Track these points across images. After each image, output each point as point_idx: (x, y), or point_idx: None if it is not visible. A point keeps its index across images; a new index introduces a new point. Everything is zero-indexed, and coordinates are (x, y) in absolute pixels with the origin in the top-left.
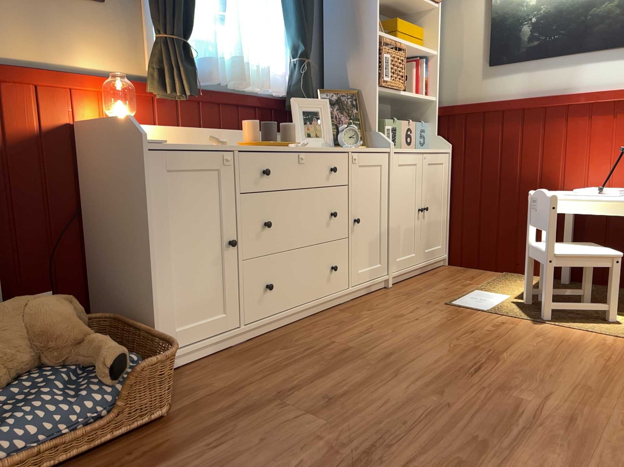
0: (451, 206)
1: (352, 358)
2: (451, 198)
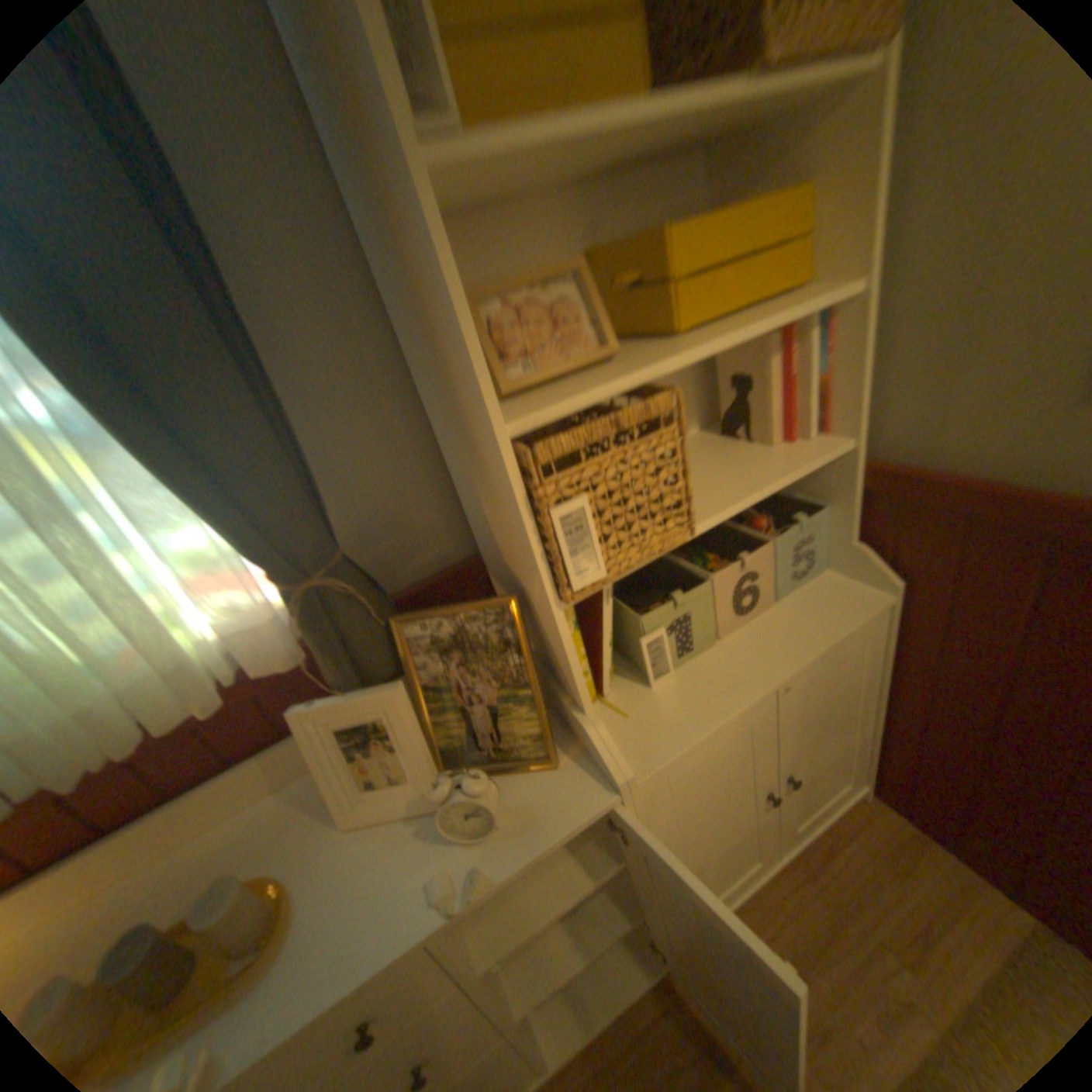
0: (893, 707)
1: None
2: (895, 693)
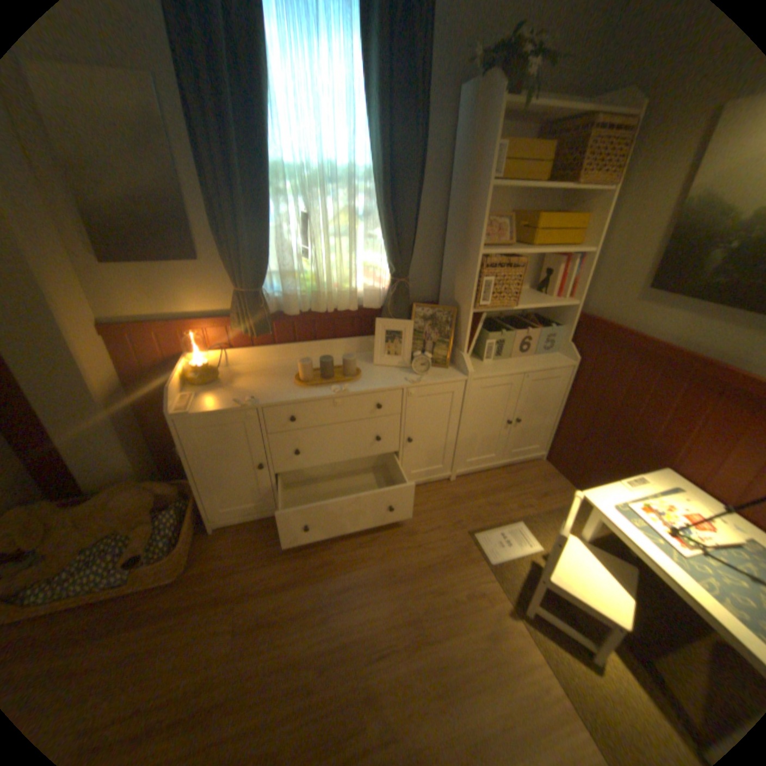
0: (563, 414)
1: (320, 577)
2: (566, 408)
